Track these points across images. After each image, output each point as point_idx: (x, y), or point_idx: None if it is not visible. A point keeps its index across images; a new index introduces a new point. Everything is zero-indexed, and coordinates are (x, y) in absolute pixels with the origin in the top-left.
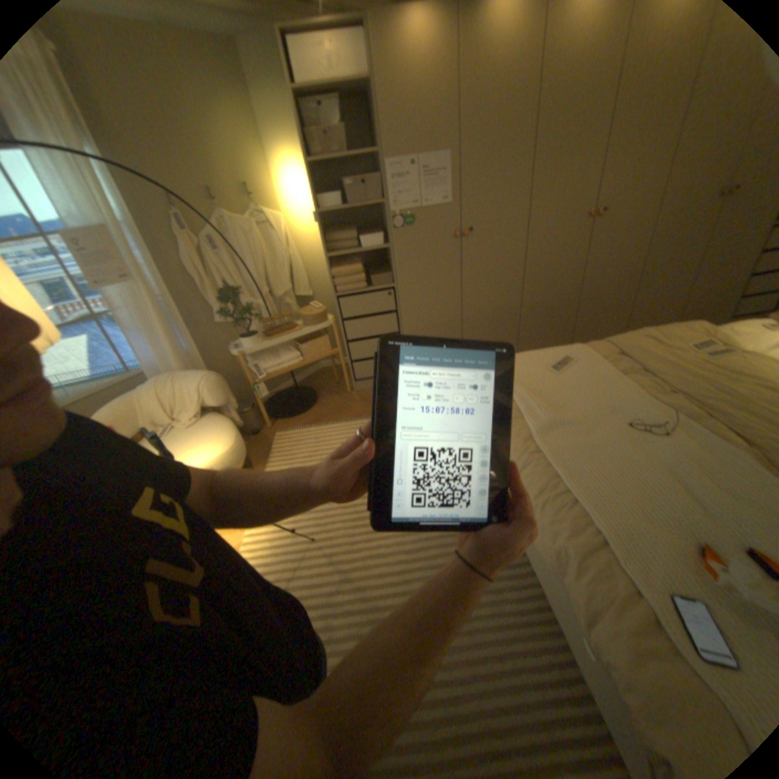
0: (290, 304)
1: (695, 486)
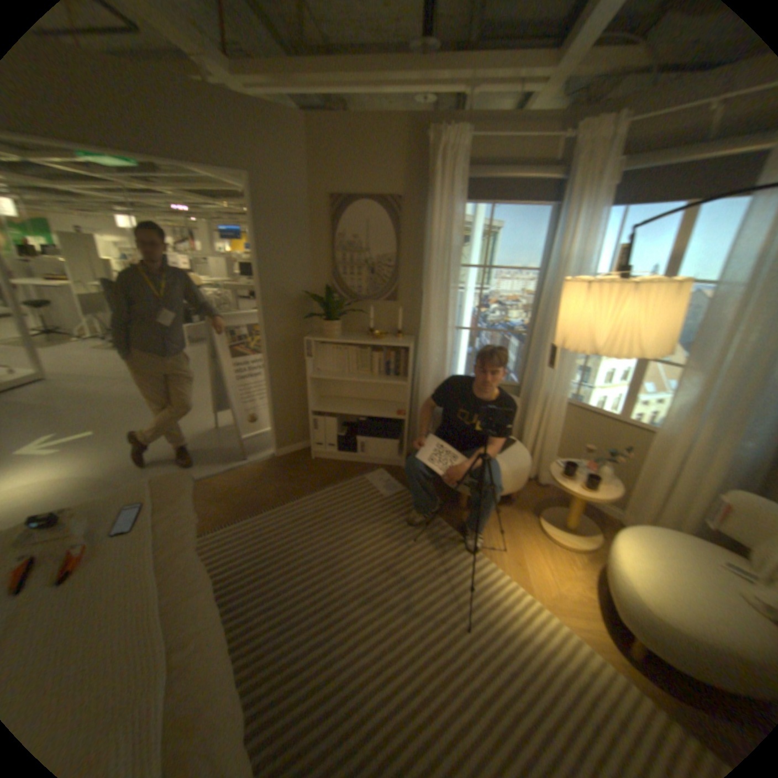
0: None
1: None
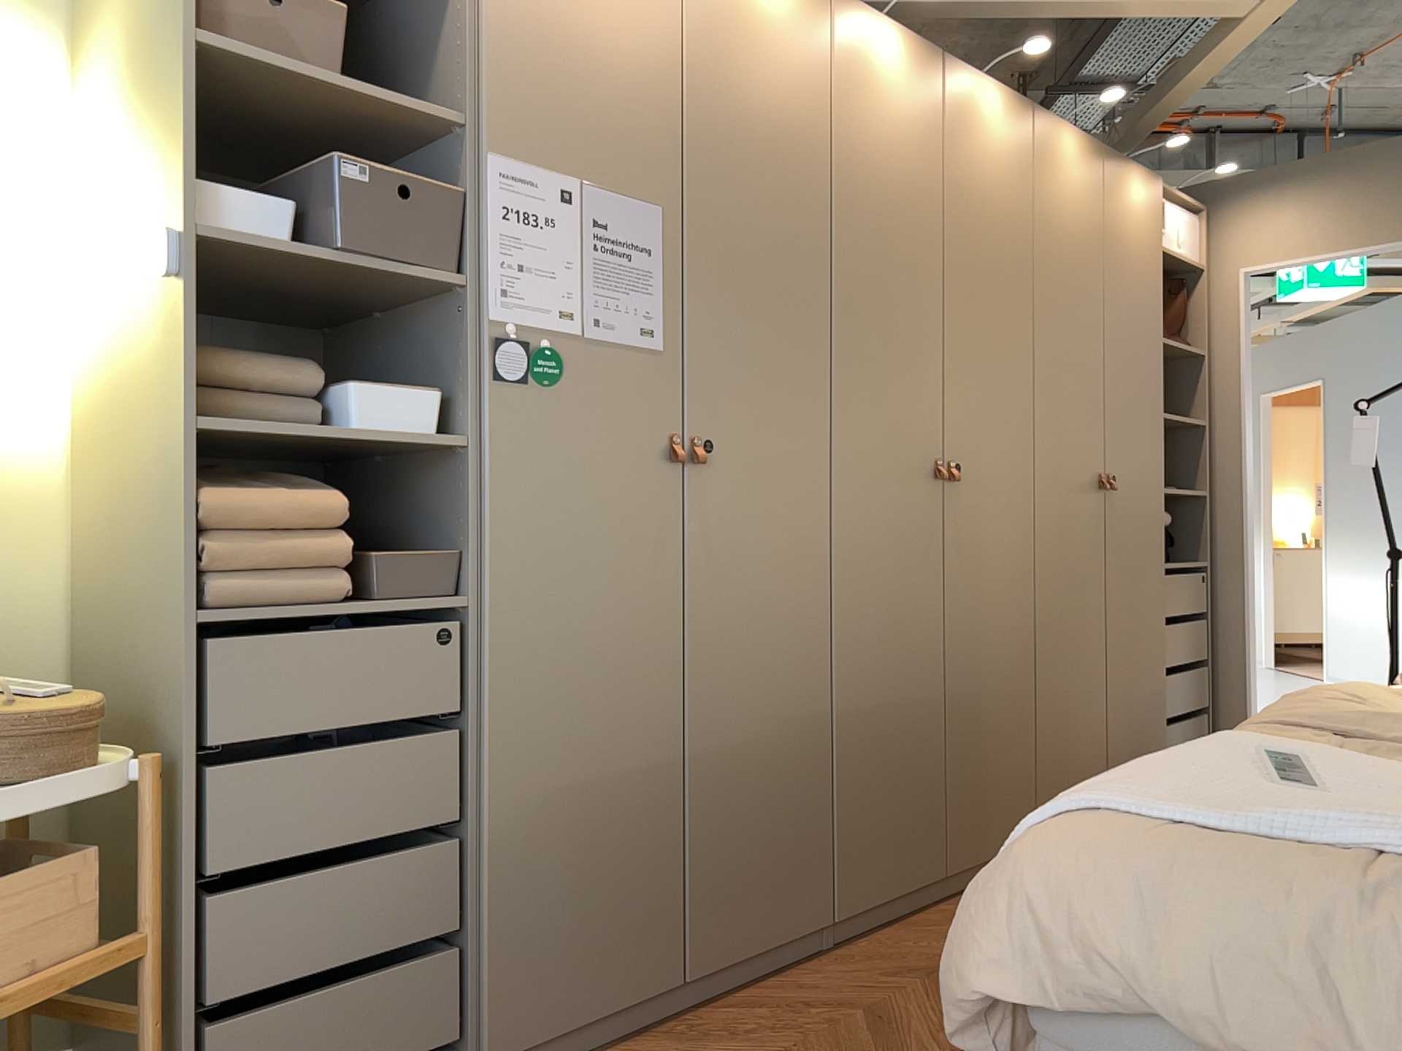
0: None
1: None
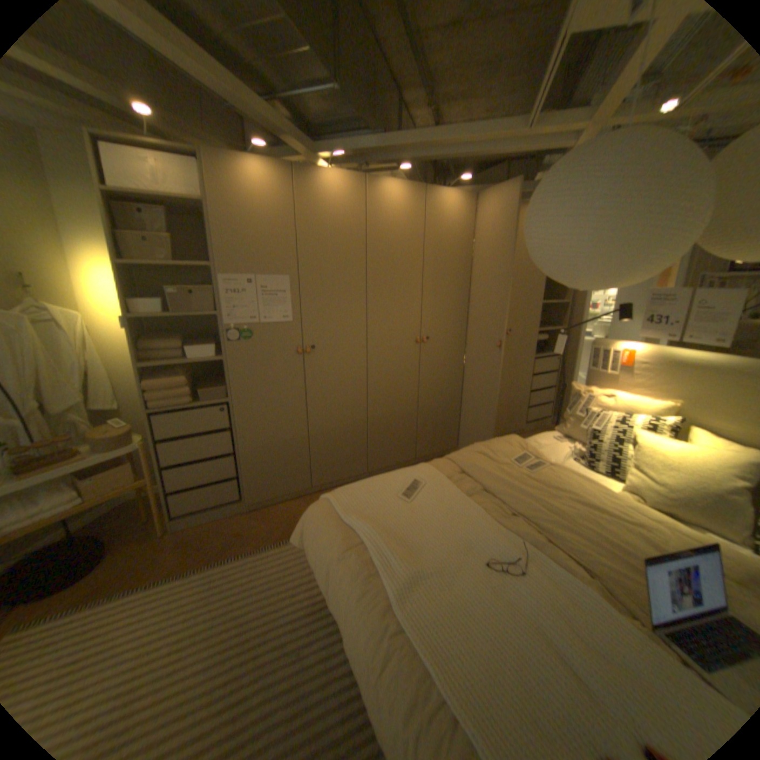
0: (77, 422)
1: (567, 650)
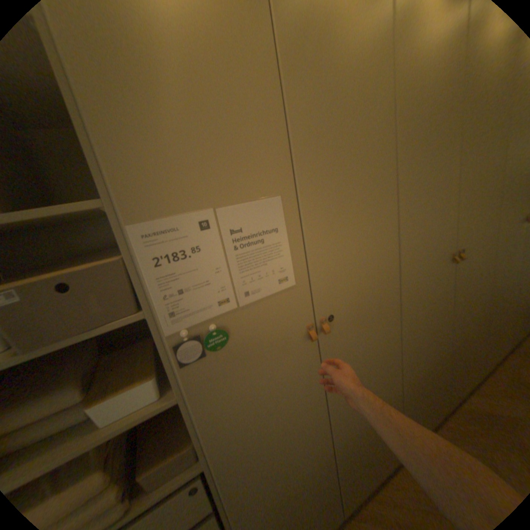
0: None
1: None
